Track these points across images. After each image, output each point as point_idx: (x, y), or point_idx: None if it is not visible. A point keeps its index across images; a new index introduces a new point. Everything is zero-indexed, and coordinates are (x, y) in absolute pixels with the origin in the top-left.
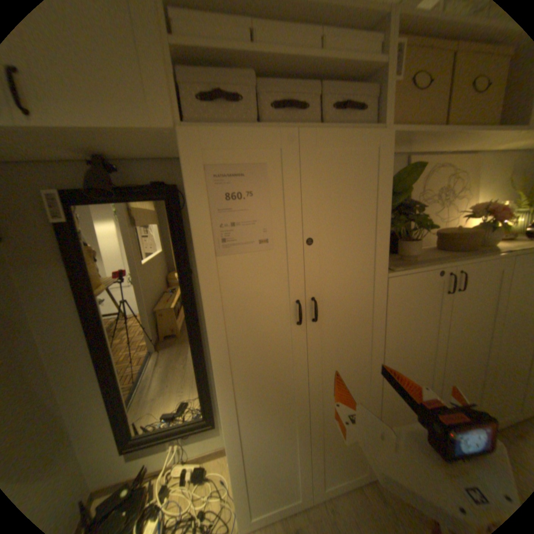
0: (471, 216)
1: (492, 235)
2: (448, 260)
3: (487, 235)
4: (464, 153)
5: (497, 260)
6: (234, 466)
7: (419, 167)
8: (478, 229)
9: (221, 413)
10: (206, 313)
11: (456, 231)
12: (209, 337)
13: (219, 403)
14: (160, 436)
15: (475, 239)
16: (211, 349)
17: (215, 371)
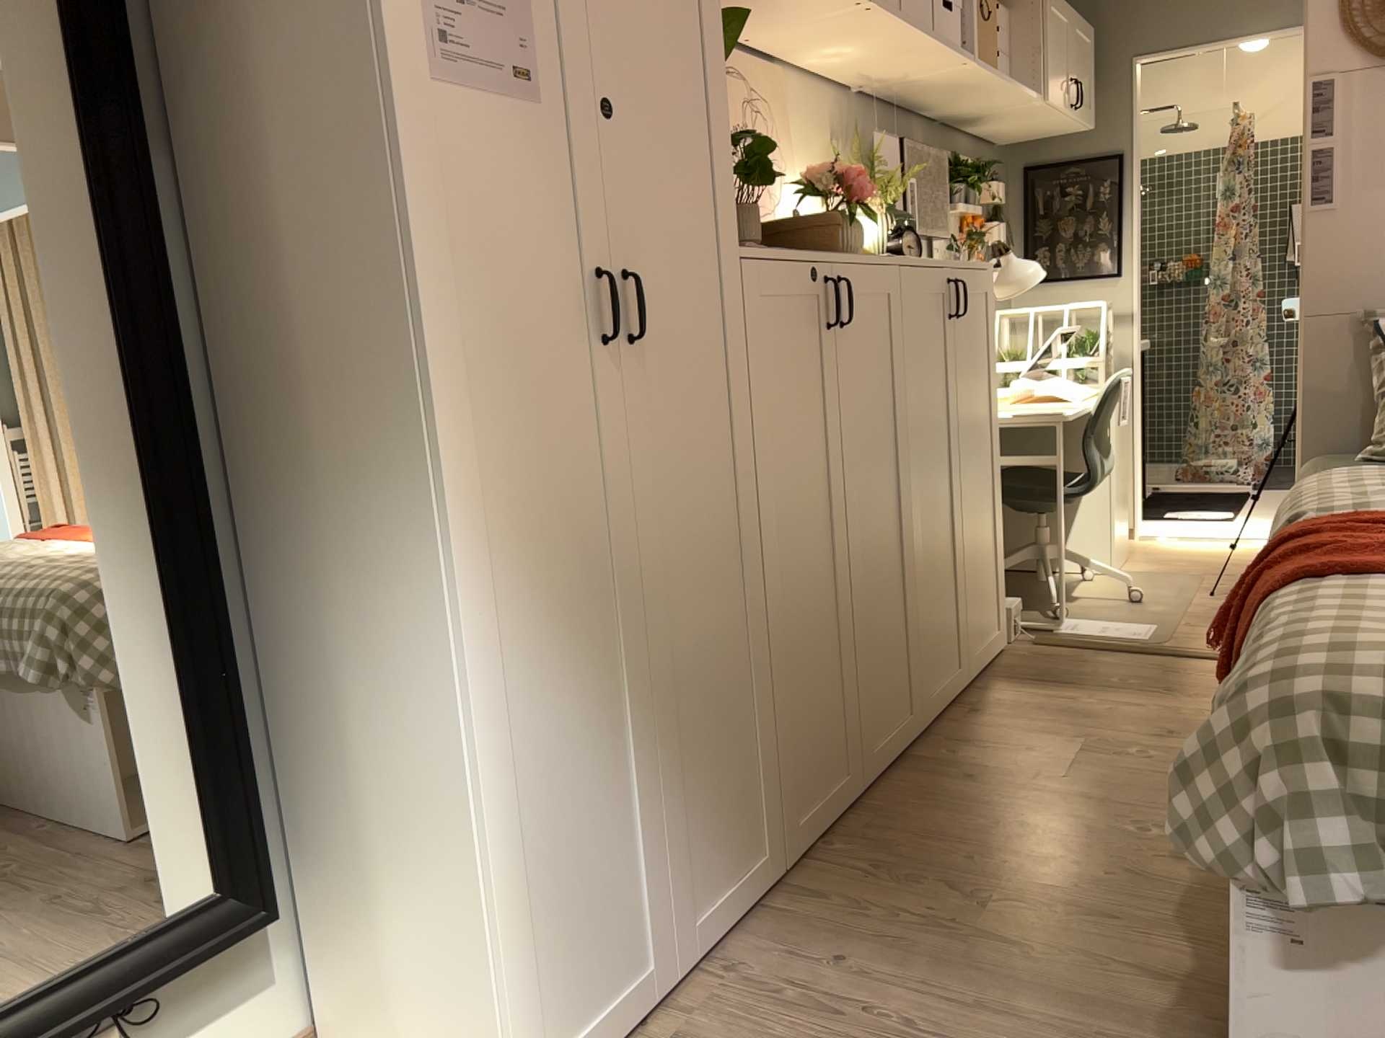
0: (809, 189)
1: (851, 233)
2: (813, 252)
3: (843, 232)
4: (756, 55)
5: (880, 266)
6: (489, 845)
7: (732, 19)
8: (828, 217)
9: (450, 625)
10: (403, 248)
11: (793, 215)
12: (414, 335)
13: (445, 585)
14: (33, 1023)
15: (832, 227)
16: (419, 379)
17: (430, 463)
